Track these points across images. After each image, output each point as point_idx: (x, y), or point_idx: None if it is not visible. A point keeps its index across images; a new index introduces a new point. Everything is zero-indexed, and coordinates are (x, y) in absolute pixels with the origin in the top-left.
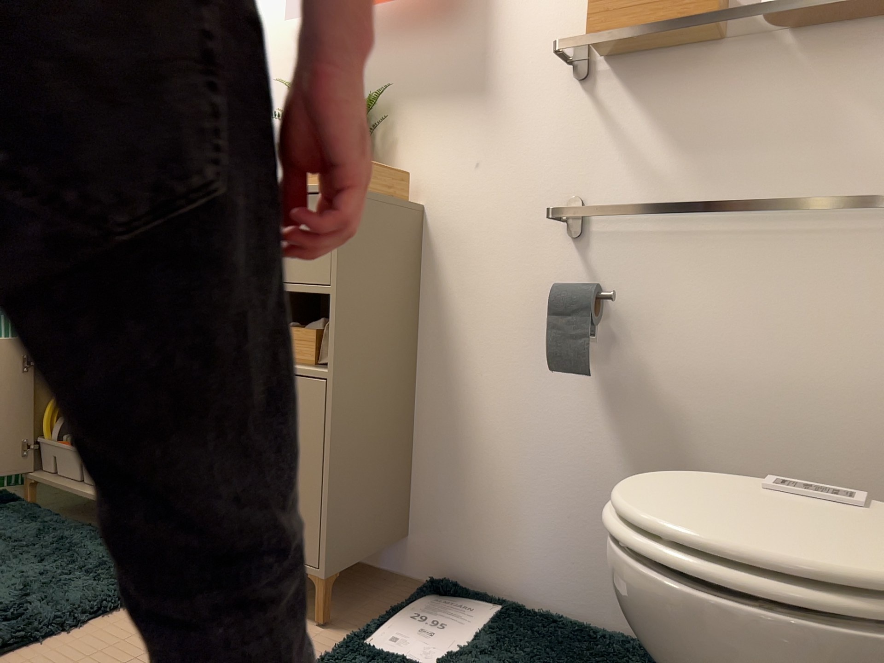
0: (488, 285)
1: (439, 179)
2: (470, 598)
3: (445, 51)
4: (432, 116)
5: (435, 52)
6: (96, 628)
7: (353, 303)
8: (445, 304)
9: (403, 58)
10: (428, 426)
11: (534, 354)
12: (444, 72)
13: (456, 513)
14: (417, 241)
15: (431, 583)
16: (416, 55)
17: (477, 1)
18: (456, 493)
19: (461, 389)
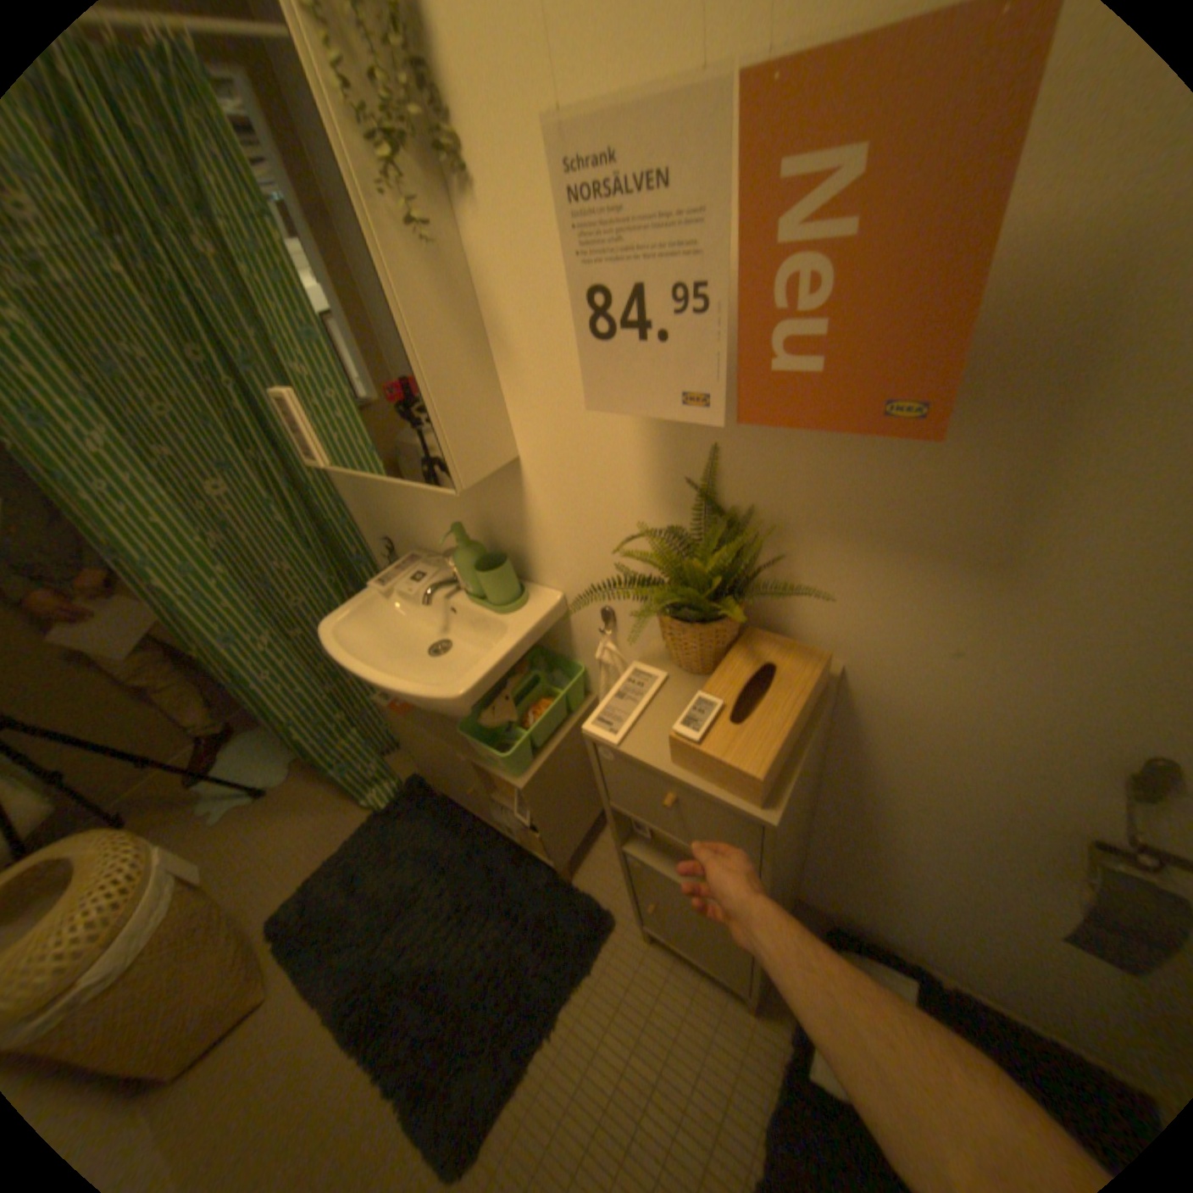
0: (949, 776)
1: (878, 645)
2: (882, 965)
3: (920, 468)
4: (875, 563)
5: (895, 463)
6: (568, 1030)
7: (784, 866)
8: (870, 765)
9: (818, 456)
10: (834, 836)
11: (1007, 853)
12: (911, 503)
13: (863, 896)
14: (834, 704)
15: (838, 940)
16: (849, 459)
17: (1033, 382)
18: (866, 887)
19: (884, 833)
